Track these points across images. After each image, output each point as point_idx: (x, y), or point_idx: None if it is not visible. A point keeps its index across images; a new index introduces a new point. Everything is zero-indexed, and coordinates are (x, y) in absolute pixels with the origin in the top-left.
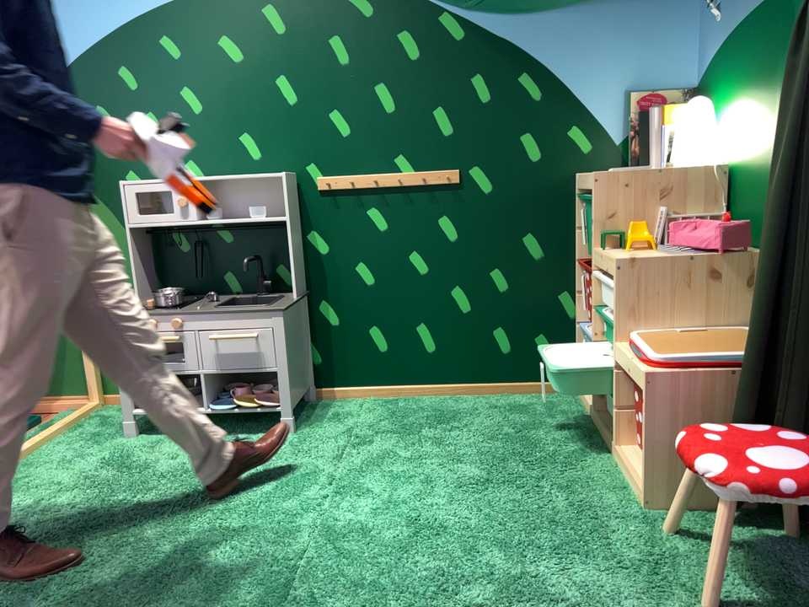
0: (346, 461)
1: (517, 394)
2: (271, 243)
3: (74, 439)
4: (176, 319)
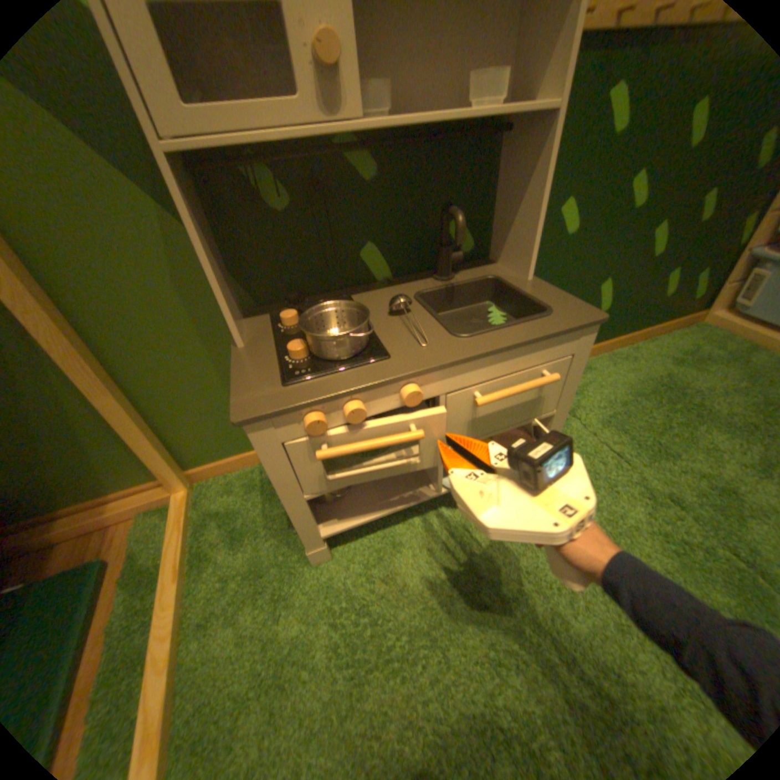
0: (690, 512)
1: (663, 336)
2: (450, 175)
3: (226, 602)
4: (412, 385)
